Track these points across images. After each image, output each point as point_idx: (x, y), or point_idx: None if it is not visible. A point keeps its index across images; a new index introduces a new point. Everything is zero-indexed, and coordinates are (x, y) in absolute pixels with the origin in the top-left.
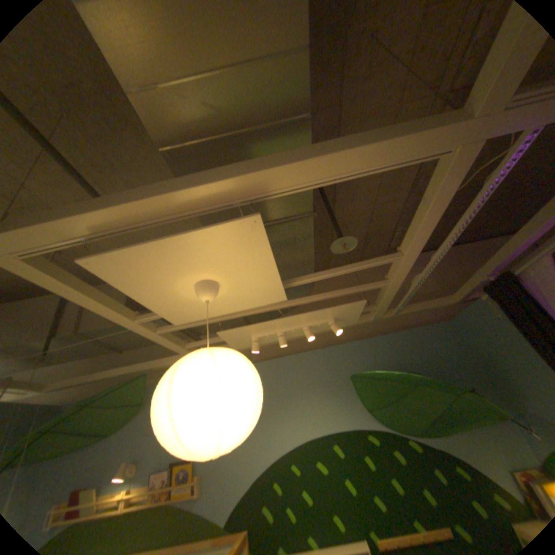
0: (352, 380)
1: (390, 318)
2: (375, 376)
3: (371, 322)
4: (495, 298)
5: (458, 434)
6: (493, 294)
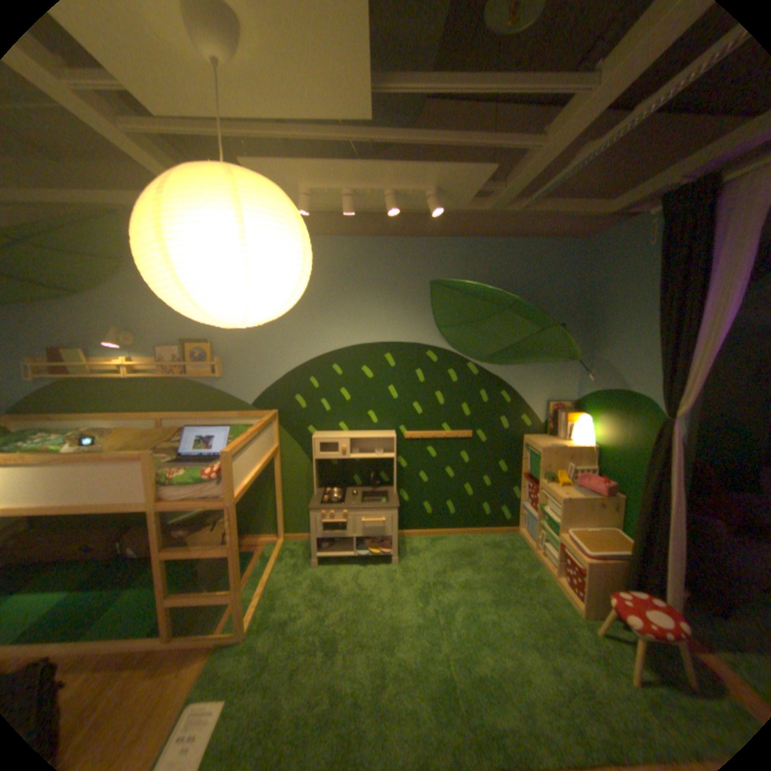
0: (430, 287)
1: (513, 215)
2: (461, 288)
3: (484, 214)
4: (668, 215)
5: (519, 366)
6: (667, 211)
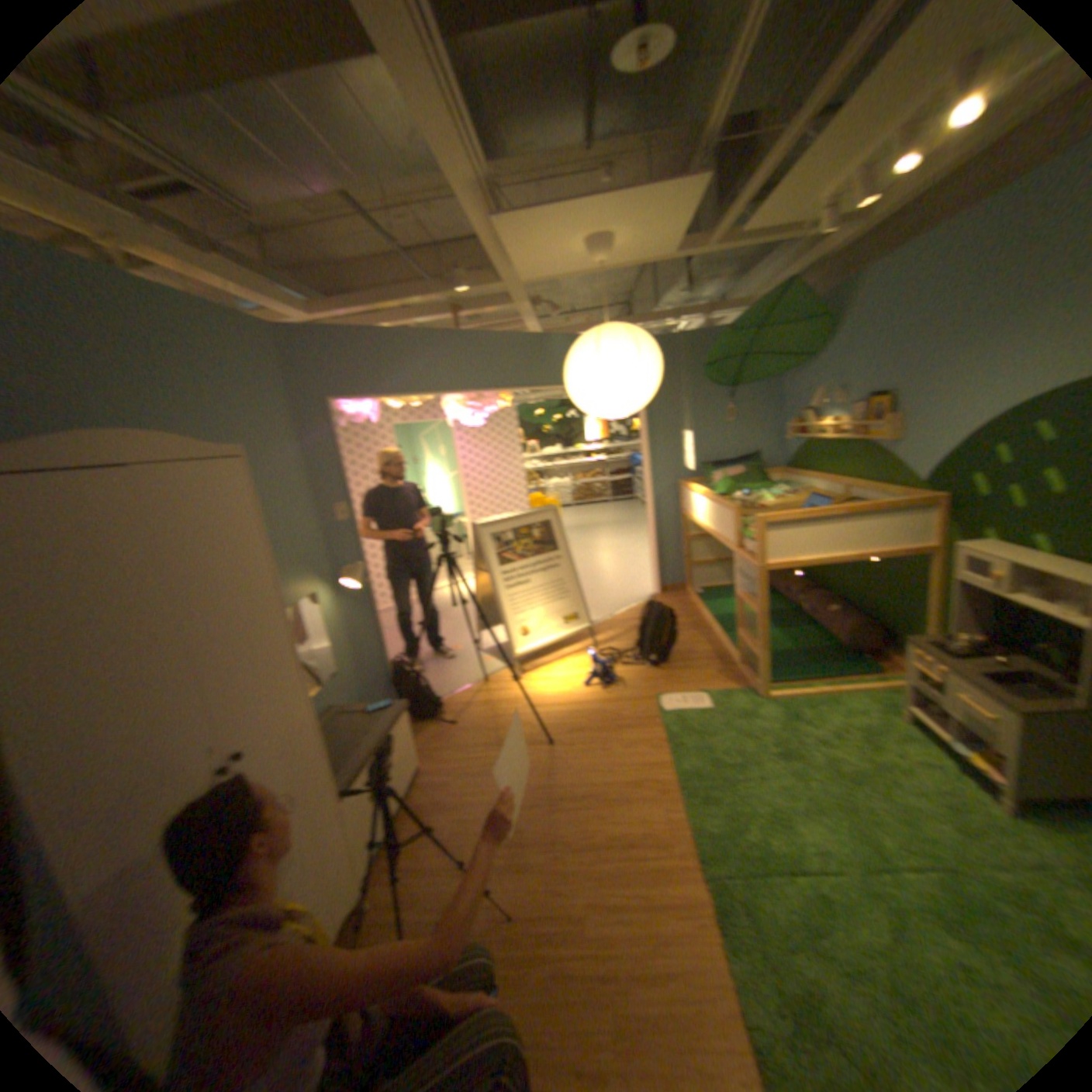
0: None
1: None
2: None
3: None
4: None
5: None
6: None
